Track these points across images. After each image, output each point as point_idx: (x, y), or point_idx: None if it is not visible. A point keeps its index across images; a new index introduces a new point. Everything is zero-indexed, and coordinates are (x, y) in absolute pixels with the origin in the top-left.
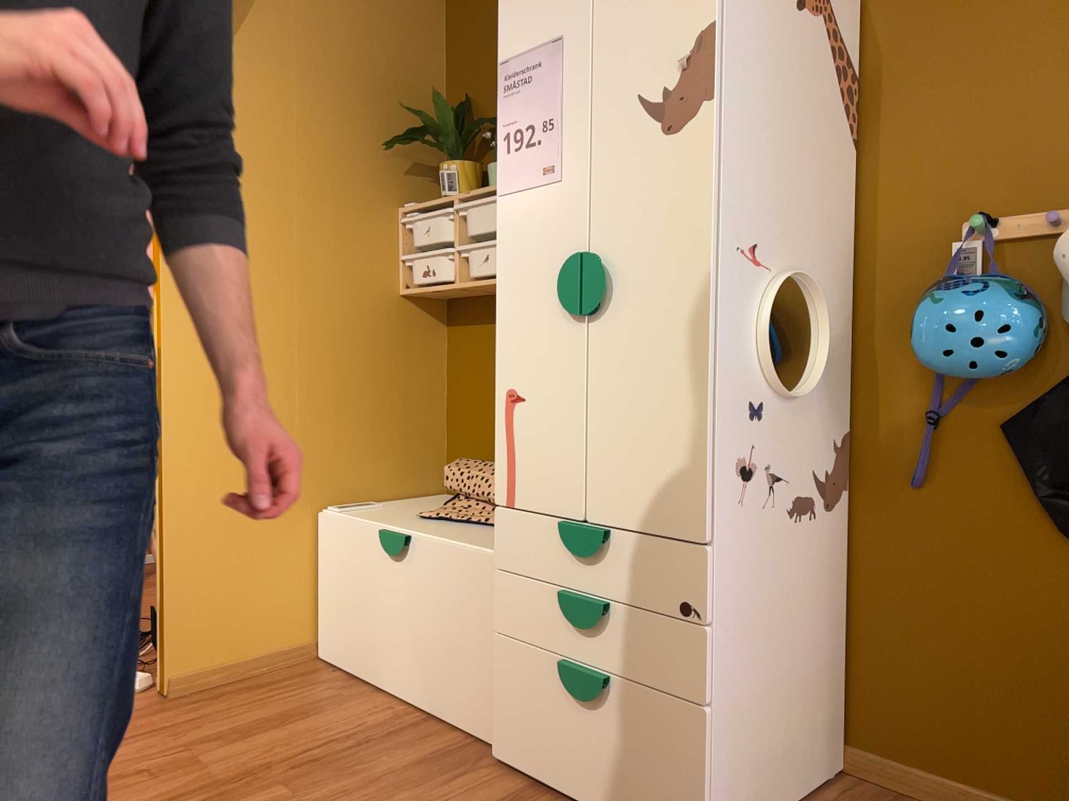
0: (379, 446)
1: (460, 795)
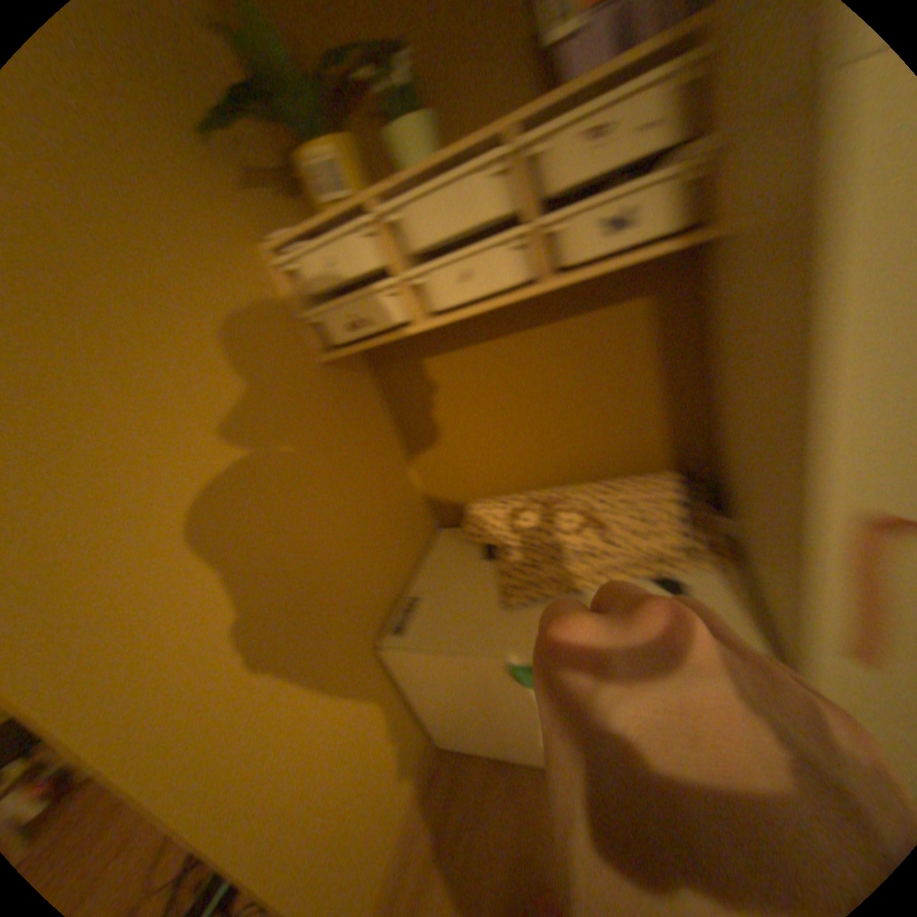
0: (385, 535)
1: None
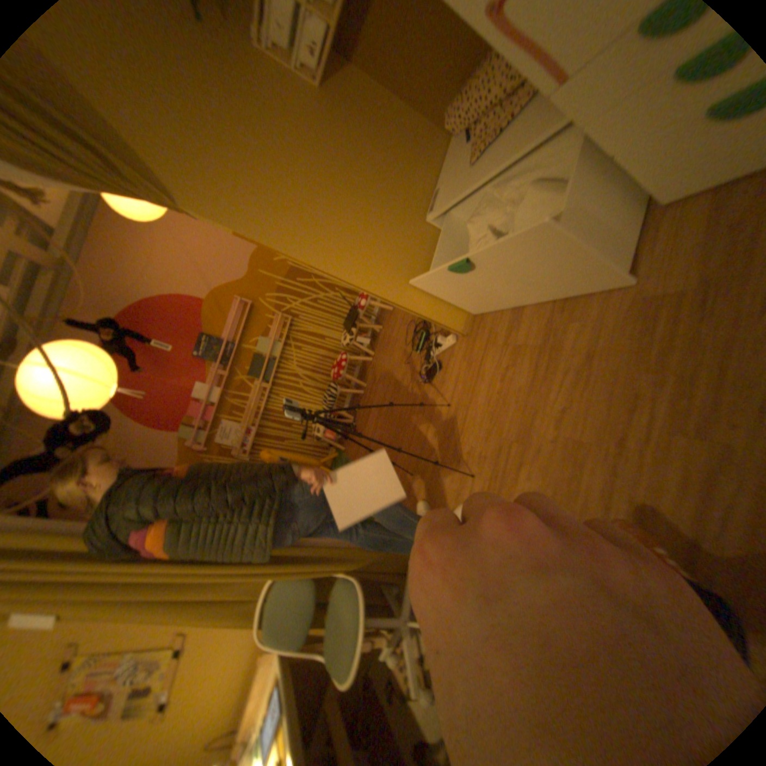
0: (407, 164)
1: (674, 239)
